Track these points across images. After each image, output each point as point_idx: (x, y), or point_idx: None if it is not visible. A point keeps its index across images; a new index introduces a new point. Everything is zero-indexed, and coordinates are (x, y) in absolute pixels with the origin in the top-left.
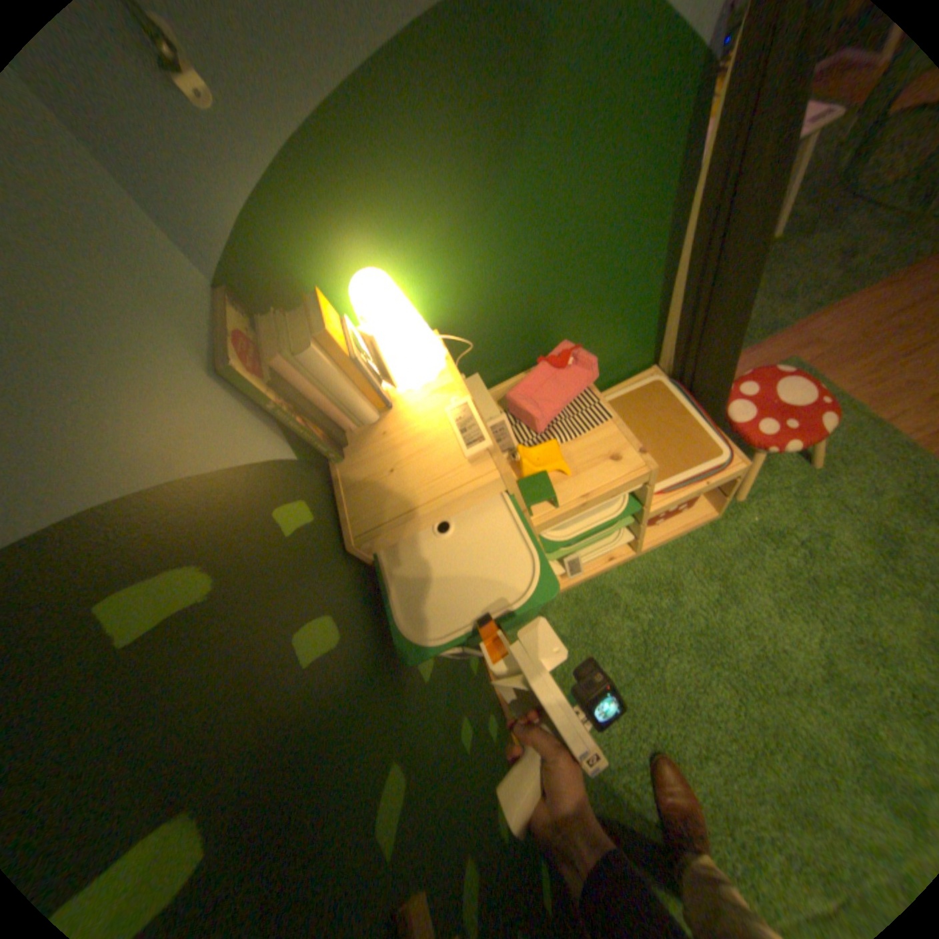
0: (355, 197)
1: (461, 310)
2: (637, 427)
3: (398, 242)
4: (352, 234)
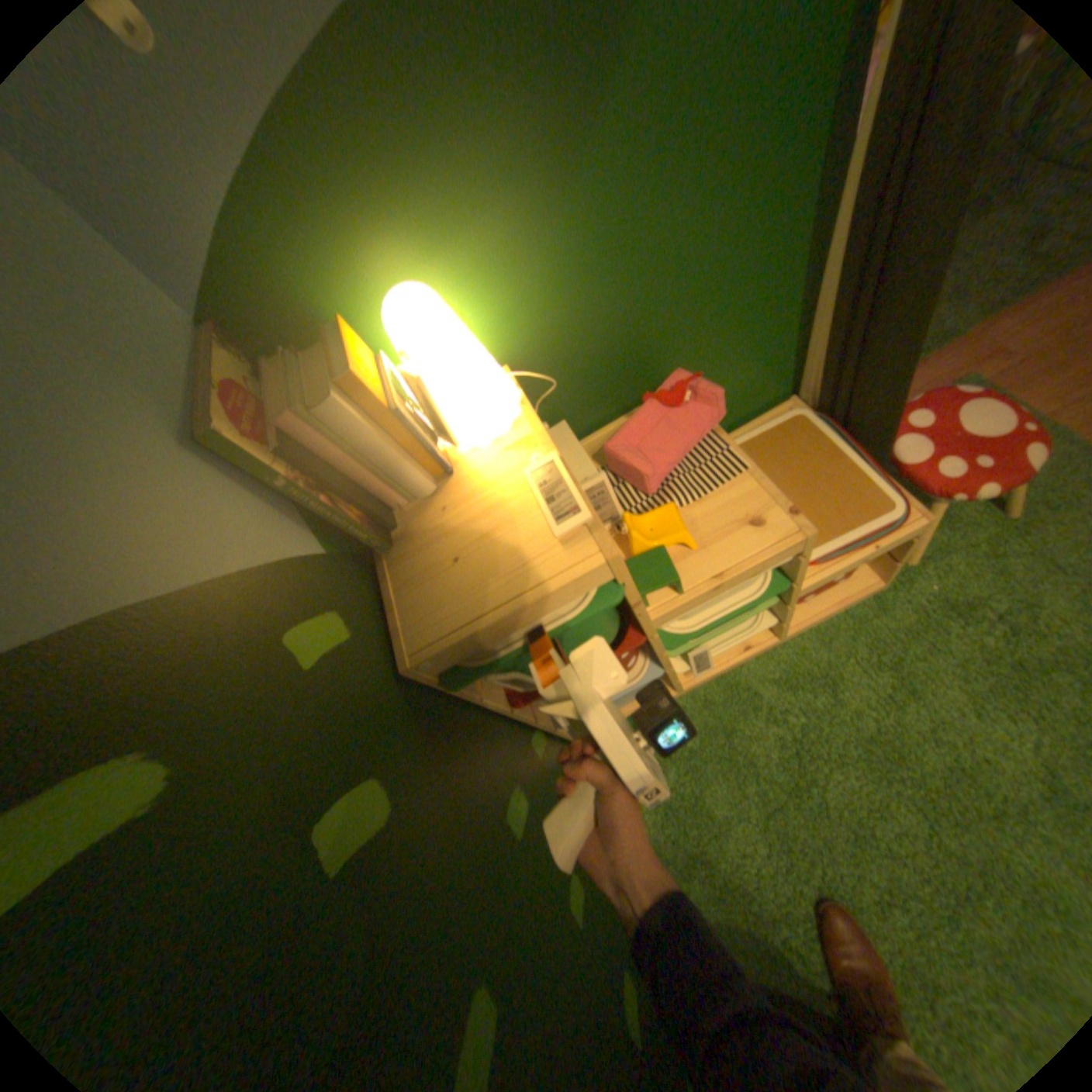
0: (381, 182)
1: (538, 336)
2: (777, 477)
3: (447, 245)
4: (382, 237)
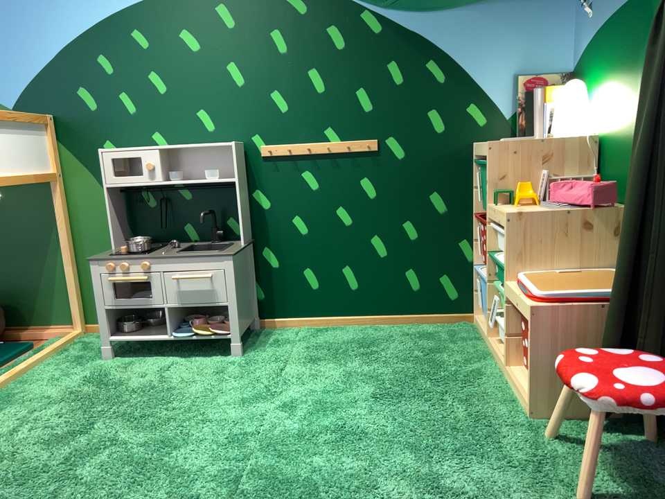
0: (601, 58)
1: (610, 134)
2: (584, 278)
3: (604, 83)
4: (596, 72)
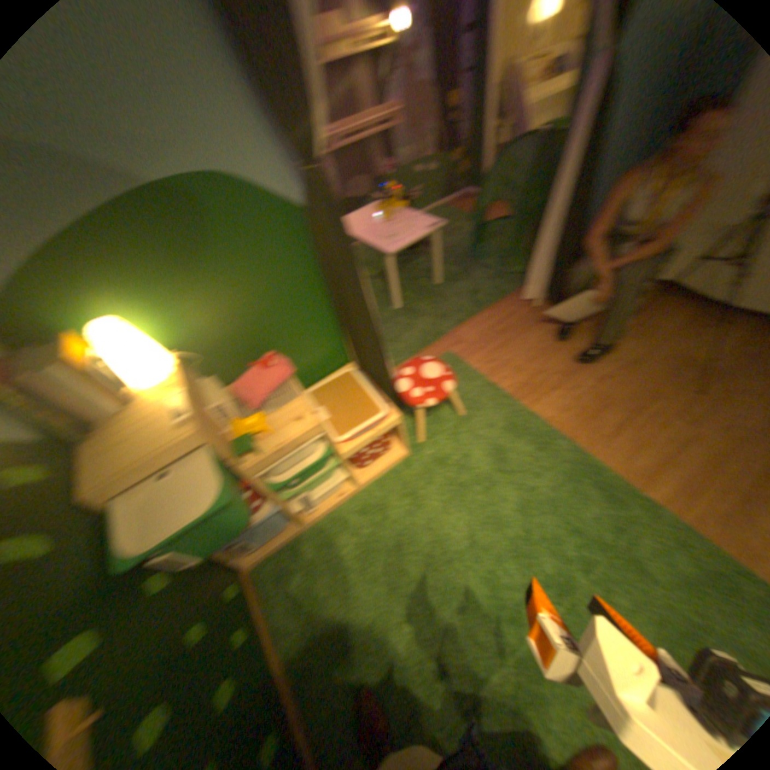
0: (96, 277)
1: (194, 336)
2: (337, 400)
3: (134, 300)
4: (98, 297)
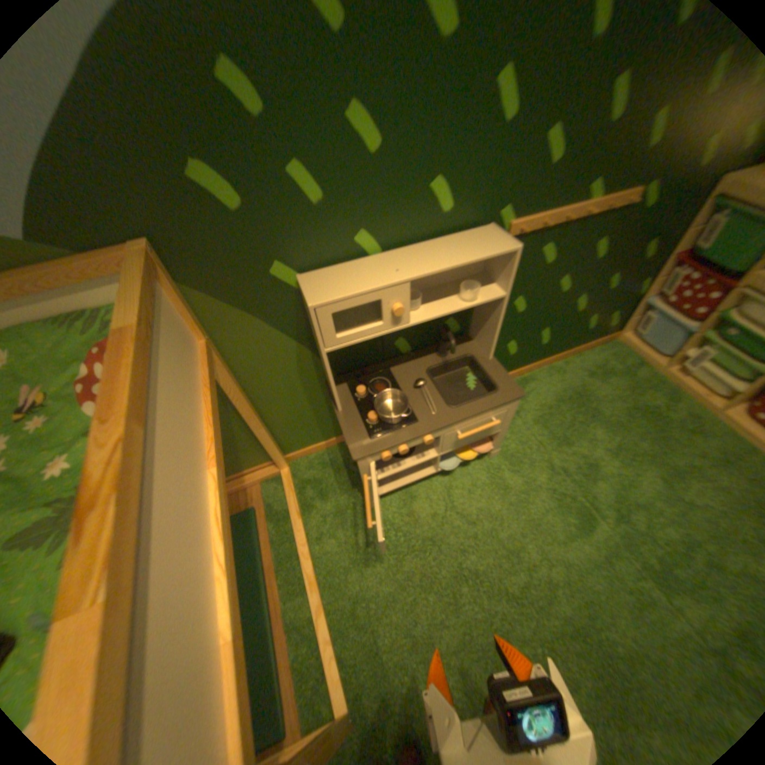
0: None
1: None
2: None
3: None
4: None
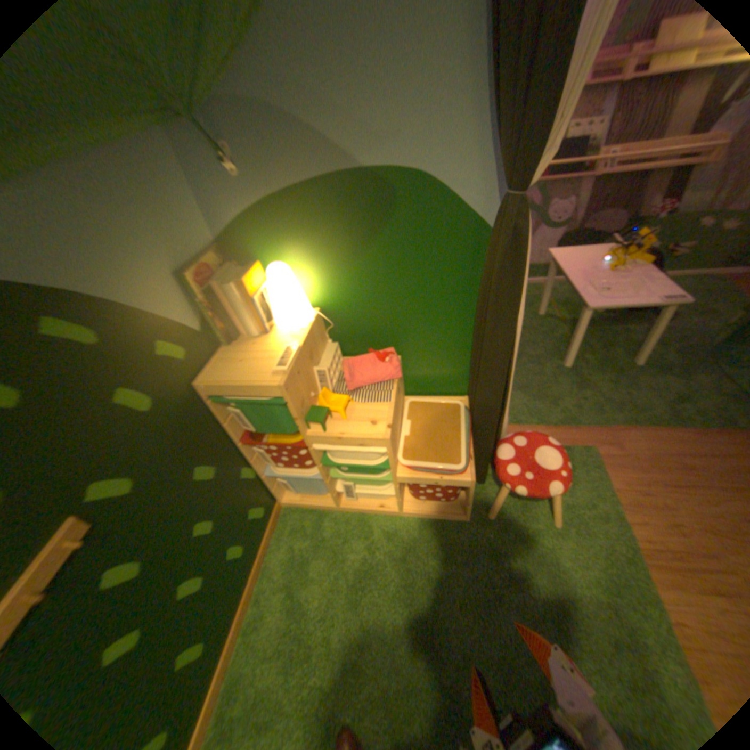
0: (291, 231)
1: (338, 305)
2: (426, 424)
3: (308, 259)
4: (286, 246)
